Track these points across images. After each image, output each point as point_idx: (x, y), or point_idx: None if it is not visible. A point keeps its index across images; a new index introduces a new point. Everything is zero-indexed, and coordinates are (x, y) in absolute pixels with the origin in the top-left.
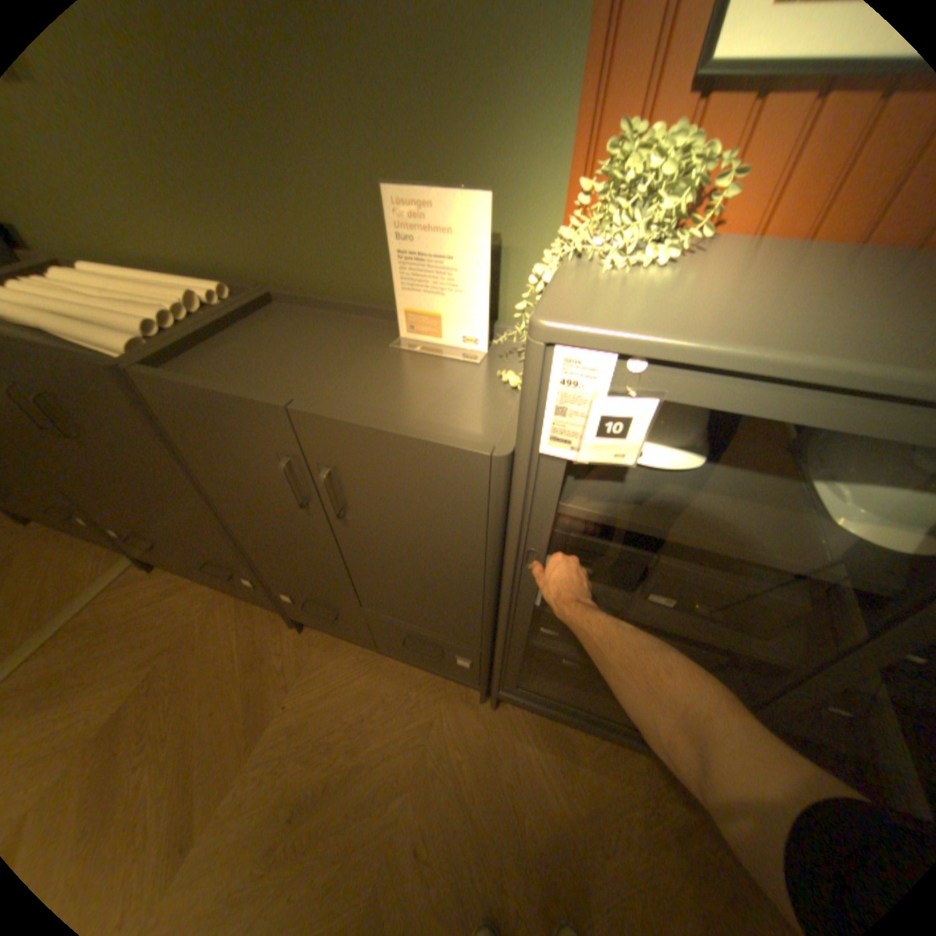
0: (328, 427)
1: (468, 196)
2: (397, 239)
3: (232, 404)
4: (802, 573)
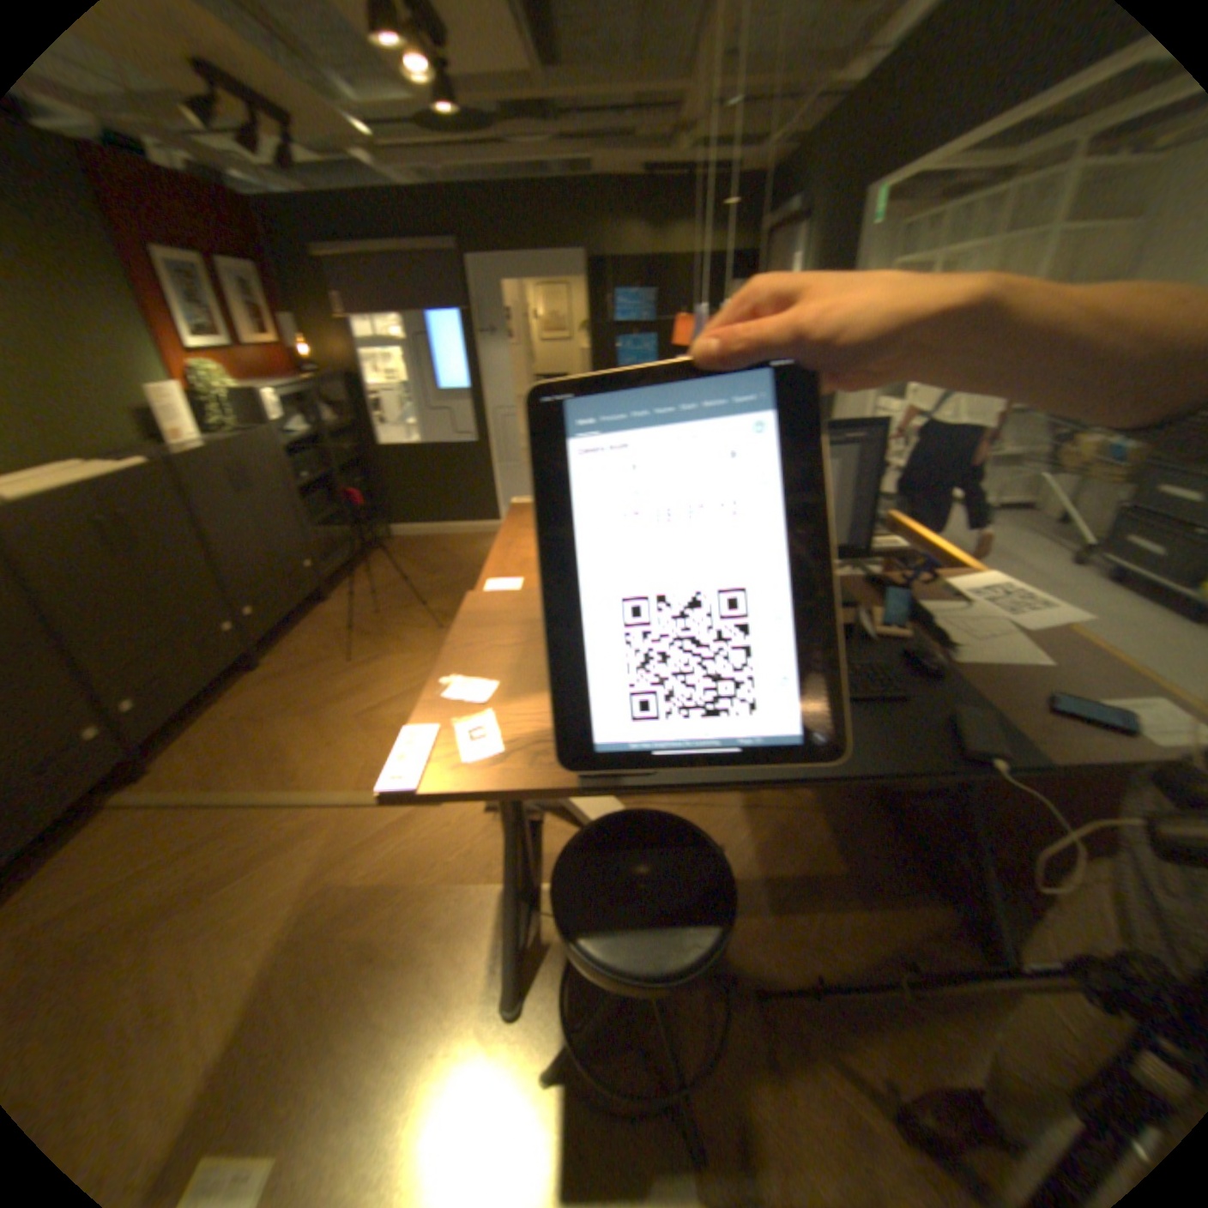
0: (234, 441)
1: (168, 384)
2: (152, 404)
3: (207, 449)
4: (307, 437)
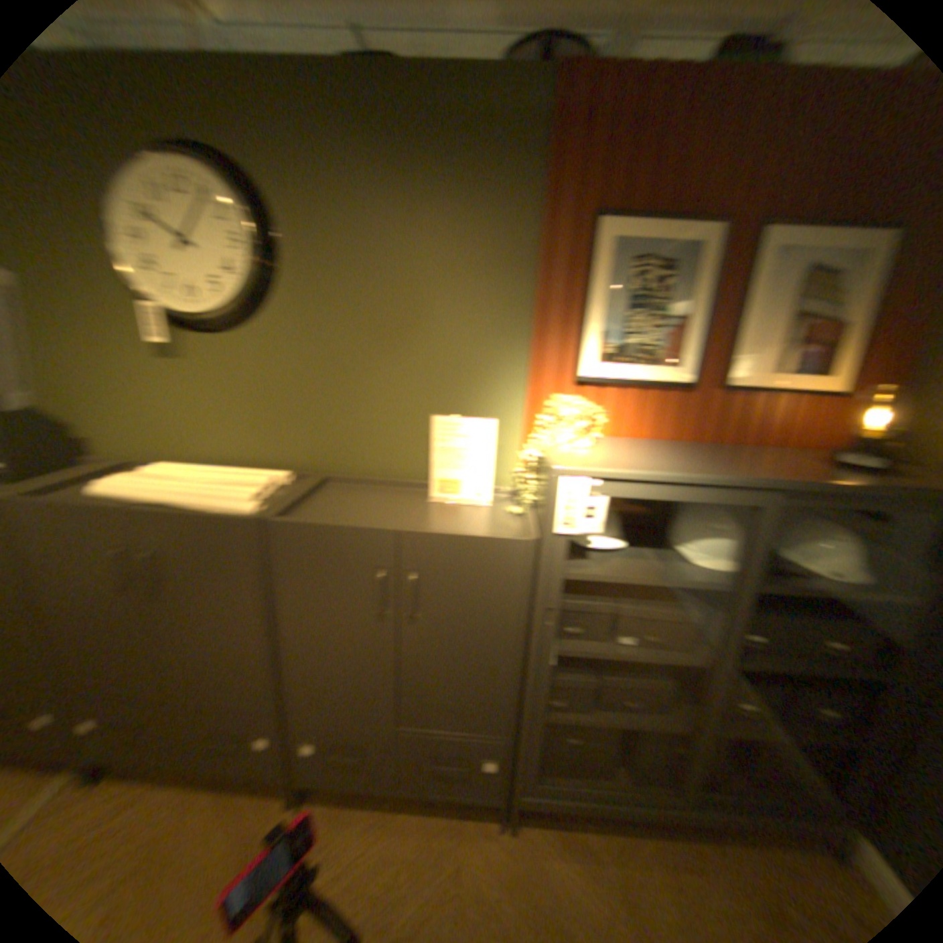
0: (424, 537)
1: (481, 420)
2: (436, 440)
3: (352, 532)
4: (689, 586)
